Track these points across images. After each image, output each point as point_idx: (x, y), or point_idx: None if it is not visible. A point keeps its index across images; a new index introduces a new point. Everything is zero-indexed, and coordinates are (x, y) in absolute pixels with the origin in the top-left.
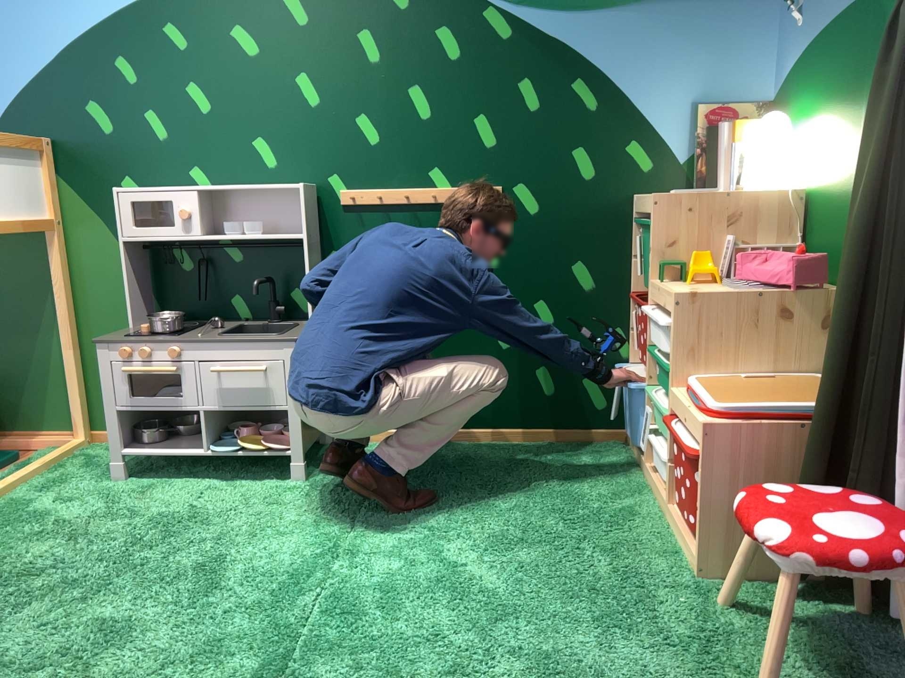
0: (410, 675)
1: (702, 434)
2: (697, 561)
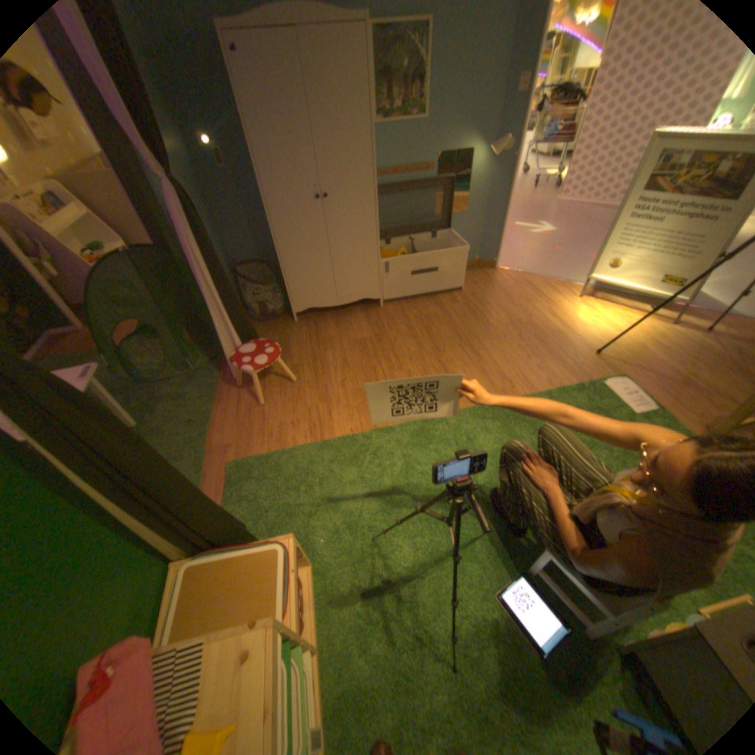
0: (420, 469)
1: (291, 544)
2: (307, 570)
